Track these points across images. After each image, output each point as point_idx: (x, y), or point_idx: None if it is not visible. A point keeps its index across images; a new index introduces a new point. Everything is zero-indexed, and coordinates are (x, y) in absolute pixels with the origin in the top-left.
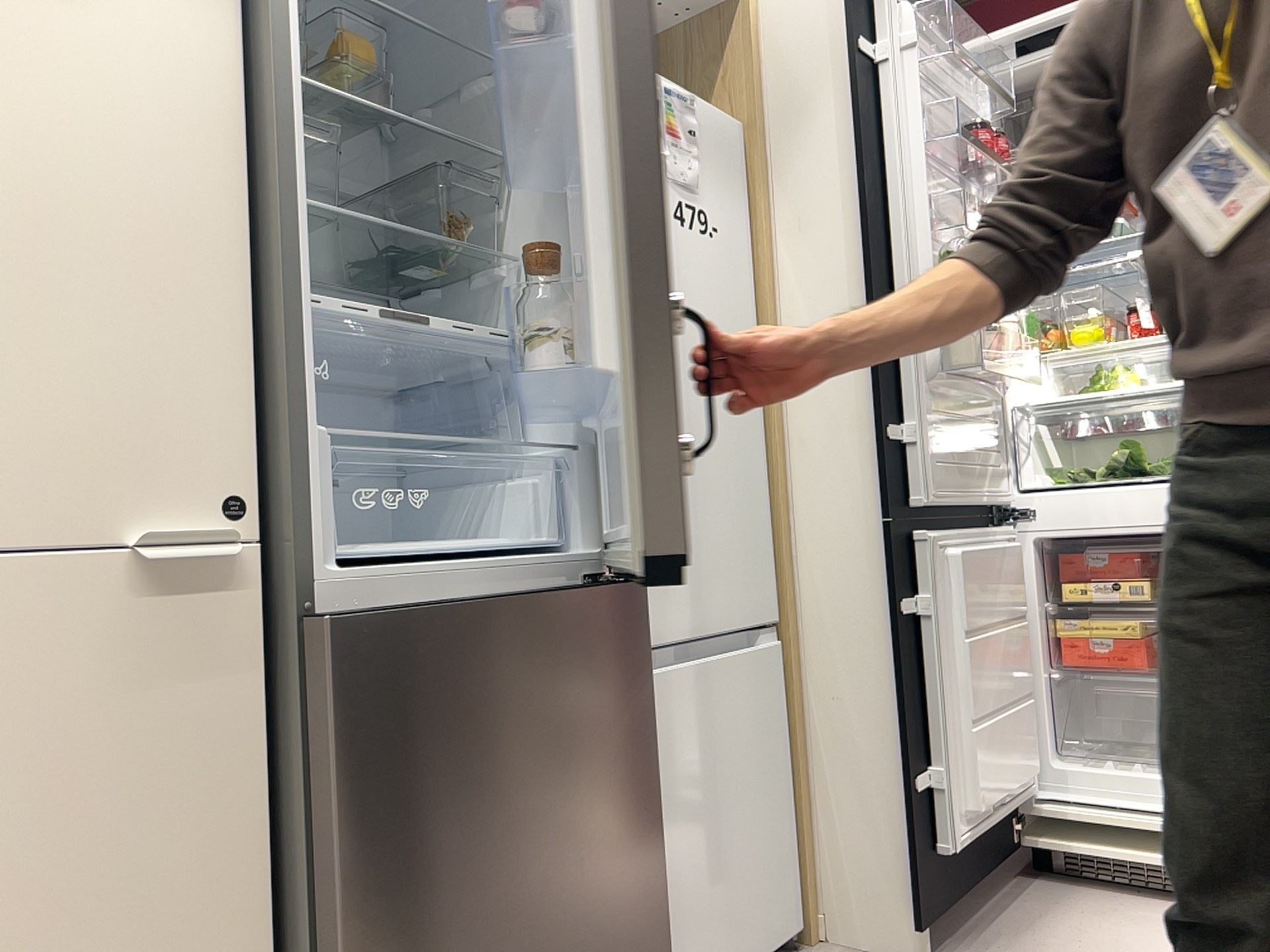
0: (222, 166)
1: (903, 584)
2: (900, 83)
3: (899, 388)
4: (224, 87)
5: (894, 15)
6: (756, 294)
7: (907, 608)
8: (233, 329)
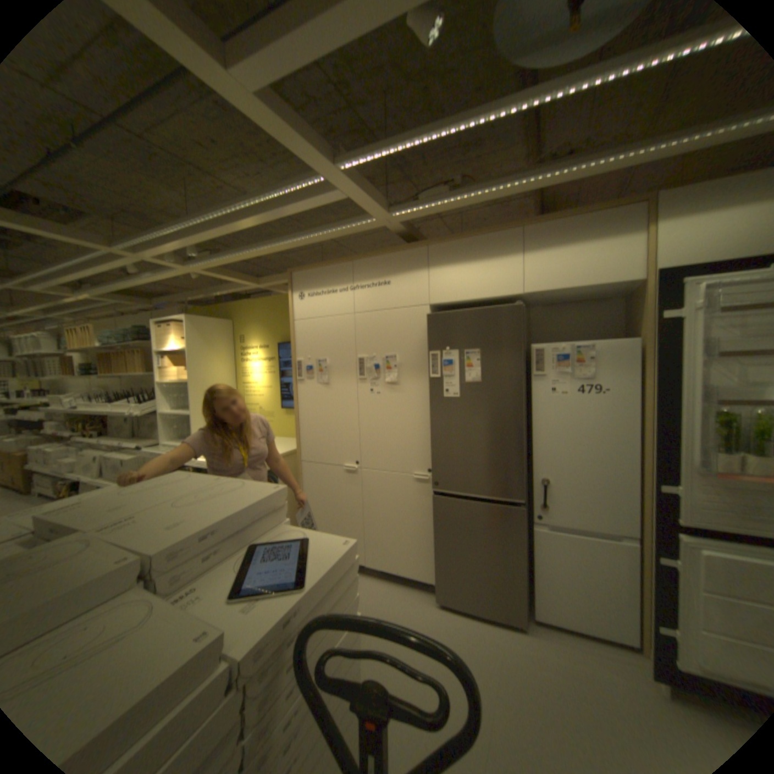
0: (428, 412)
1: (664, 552)
2: (692, 328)
3: (678, 471)
4: (429, 397)
5: (693, 293)
6: (645, 408)
7: (664, 562)
8: (430, 440)
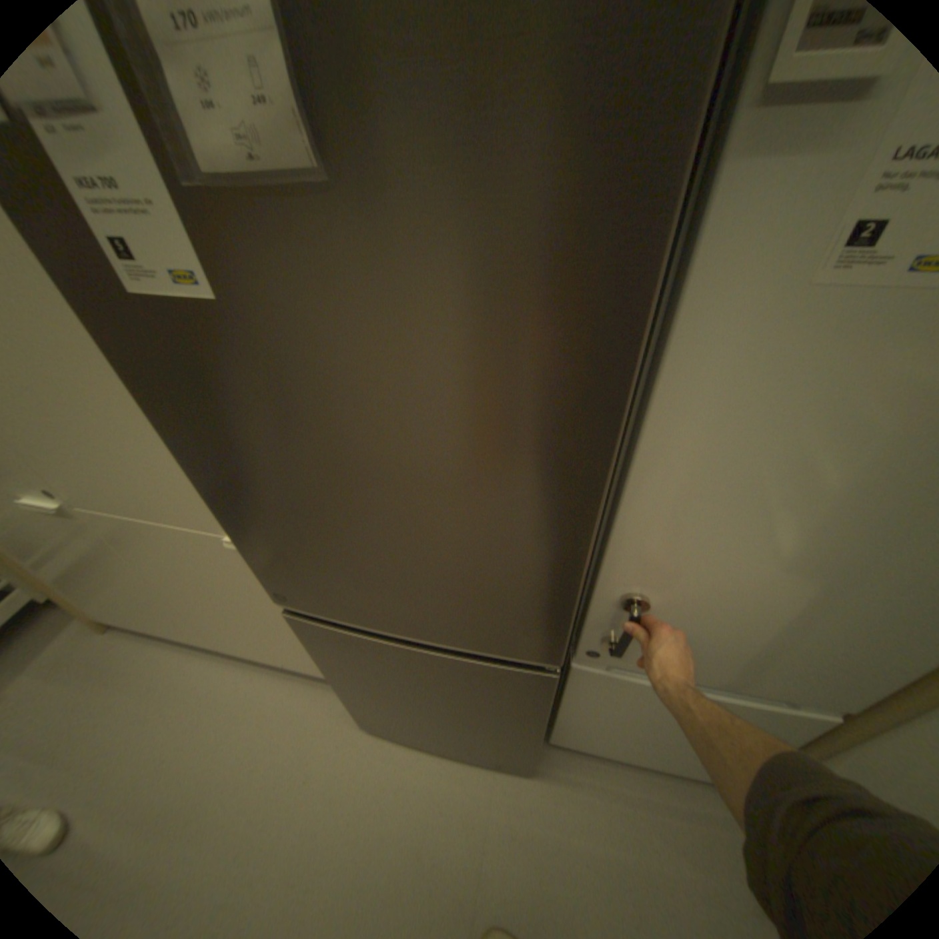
0: None
1: None
2: None
3: None
4: None
5: None
6: None
7: None
8: None
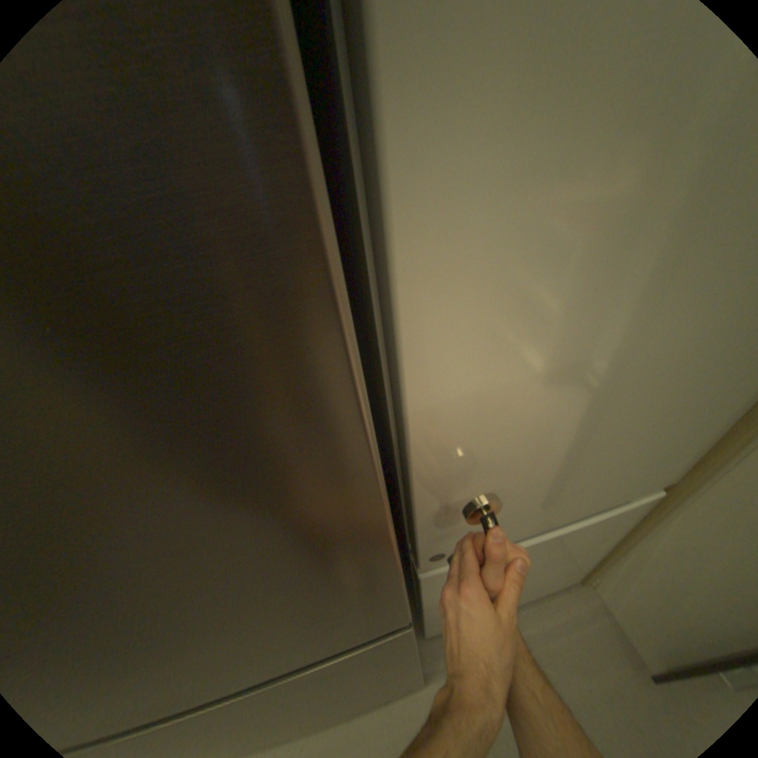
0: None
1: None
2: None
3: None
4: None
5: None
6: None
7: None
8: None
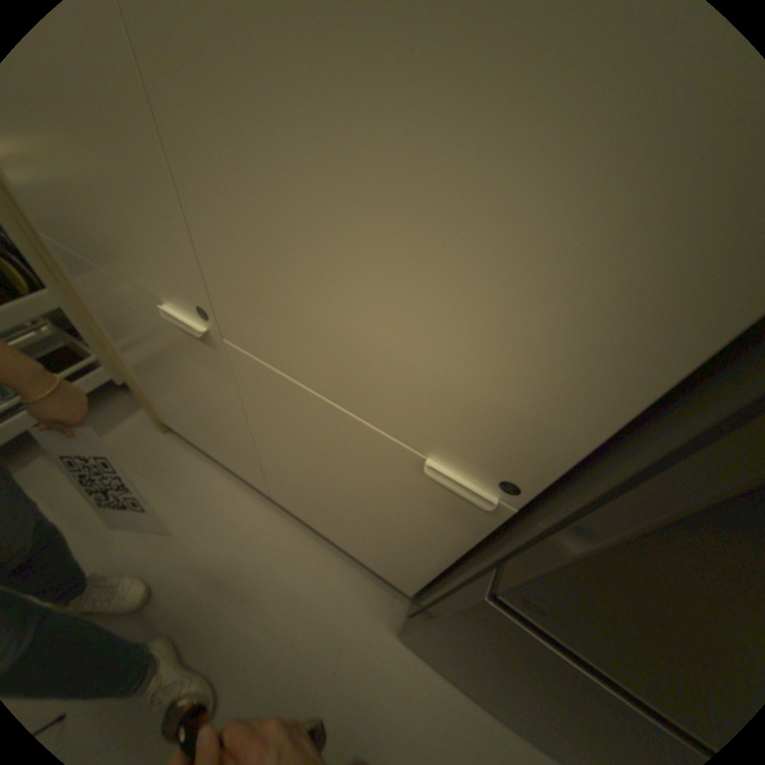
0: None
1: None
2: None
3: None
4: None
5: None
6: None
7: None
8: (634, 391)
